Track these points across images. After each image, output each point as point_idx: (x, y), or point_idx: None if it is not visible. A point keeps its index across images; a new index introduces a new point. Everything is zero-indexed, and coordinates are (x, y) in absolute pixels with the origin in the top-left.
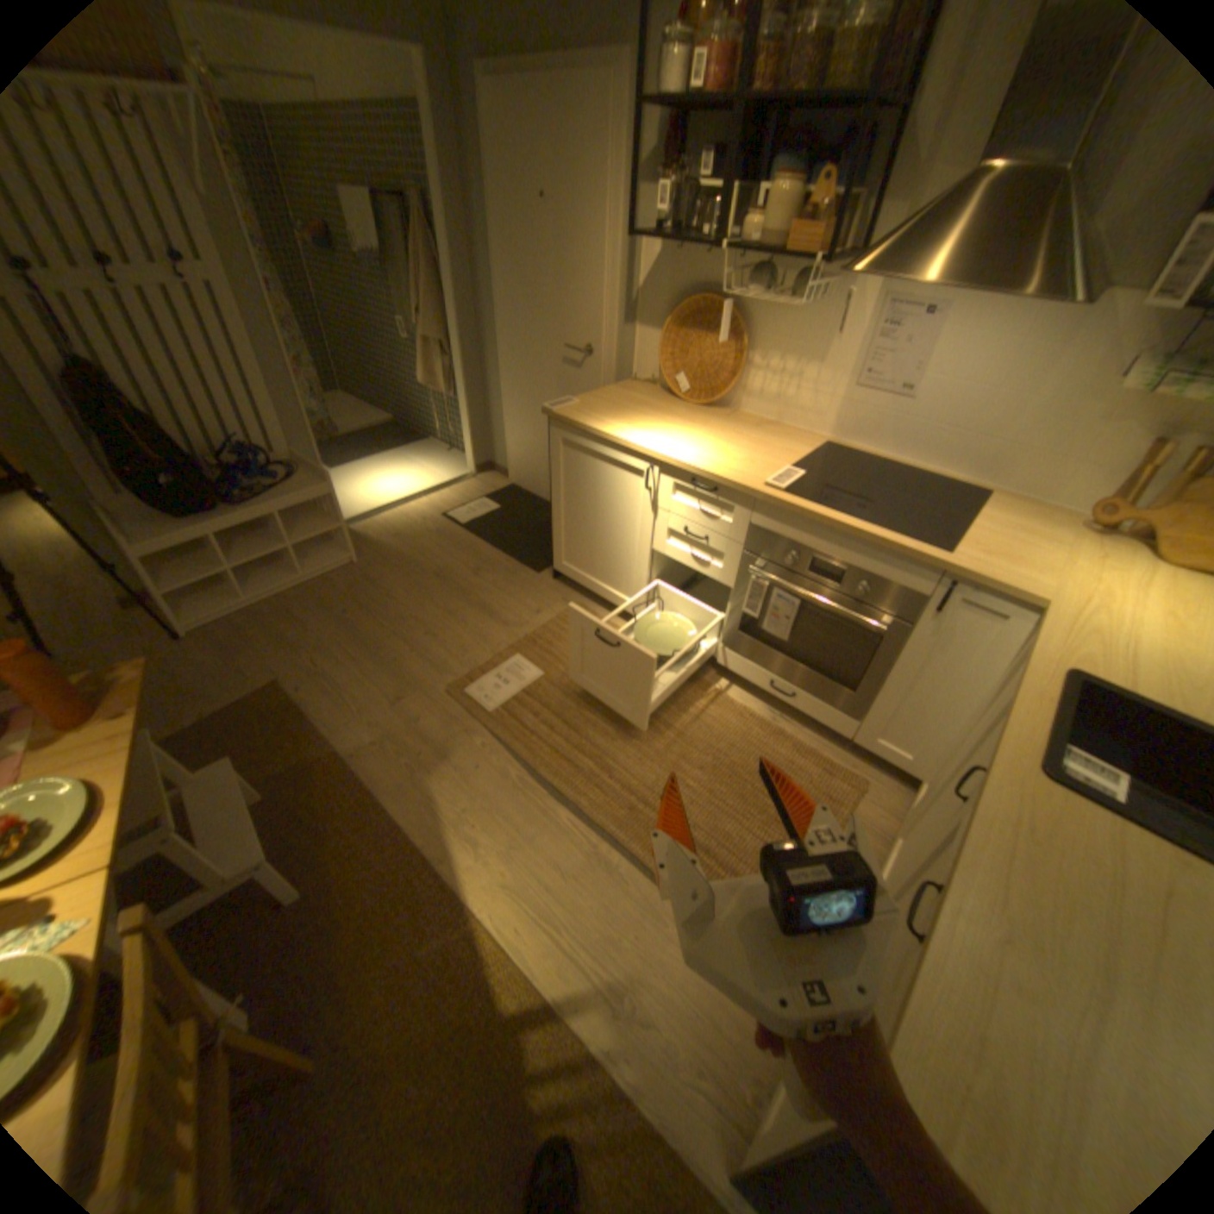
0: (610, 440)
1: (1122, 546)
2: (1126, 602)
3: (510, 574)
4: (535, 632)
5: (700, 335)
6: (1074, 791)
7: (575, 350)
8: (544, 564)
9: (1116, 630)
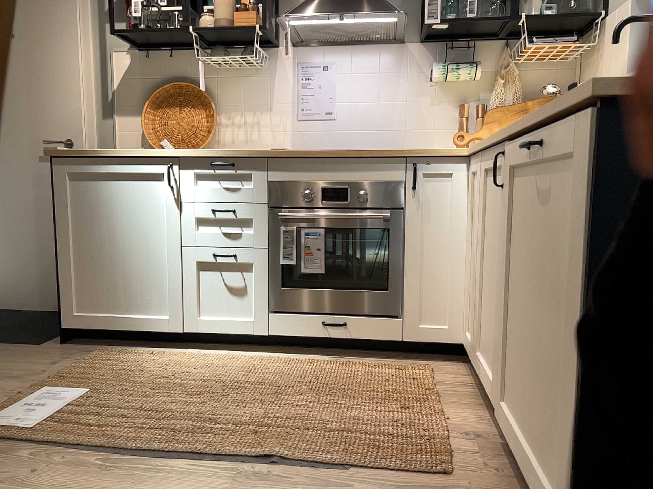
0: (124, 158)
1: None
2: None
3: (0, 352)
4: (59, 374)
5: (174, 110)
6: None
7: (56, 142)
8: (44, 339)
9: None
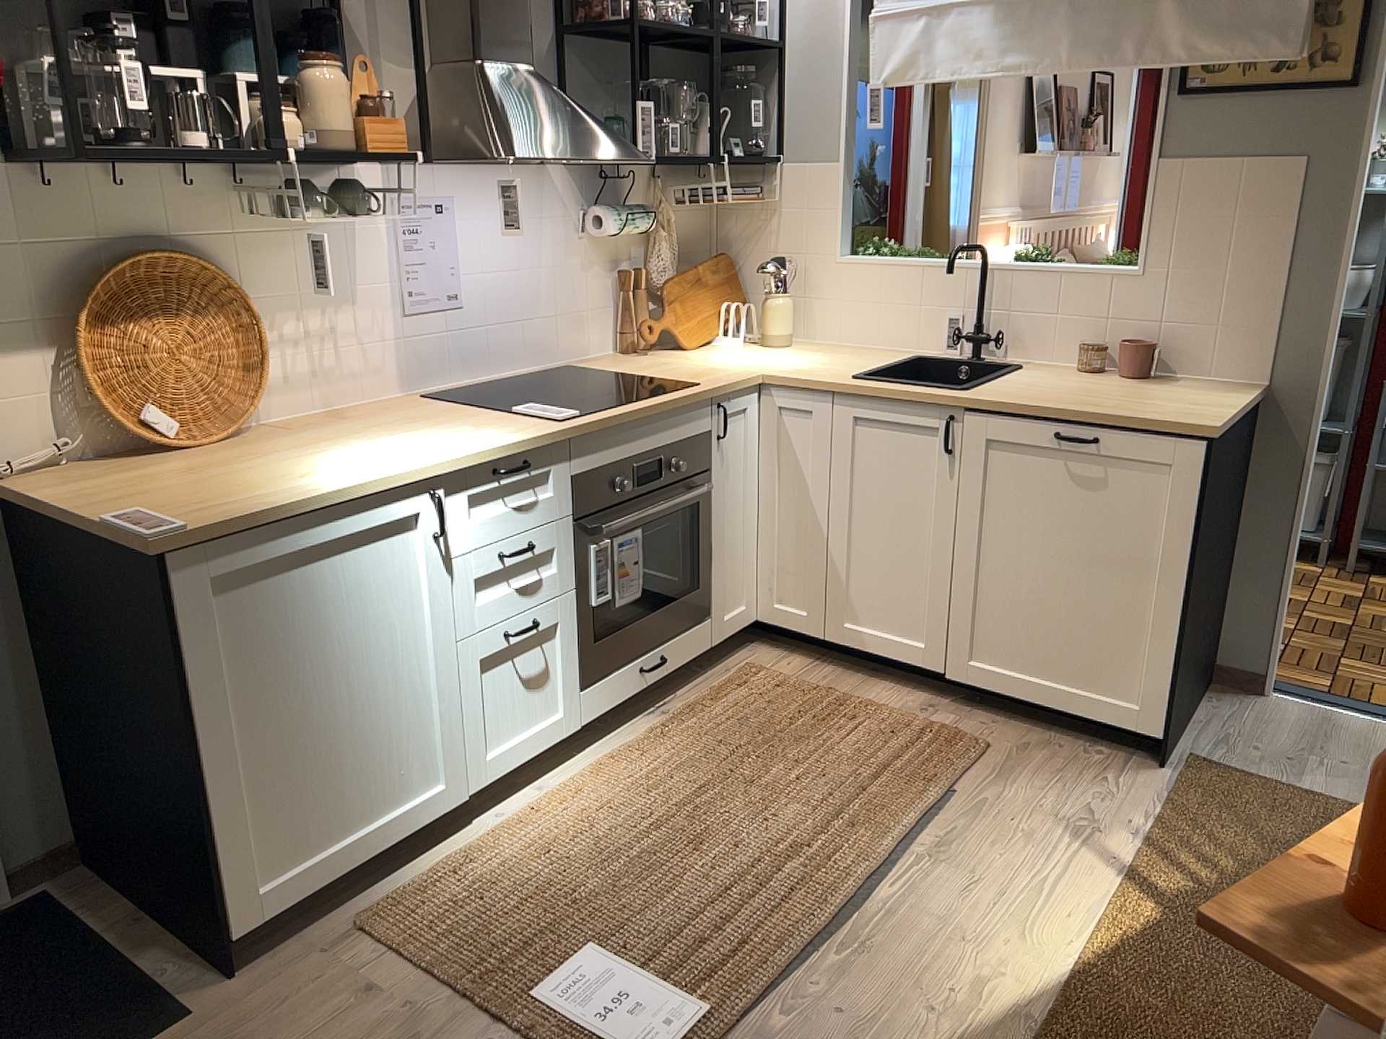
0: (338, 503)
1: (664, 354)
2: (752, 362)
3: None
4: (456, 980)
5: (157, 327)
6: (974, 387)
7: None
8: (152, 1005)
9: (793, 367)
